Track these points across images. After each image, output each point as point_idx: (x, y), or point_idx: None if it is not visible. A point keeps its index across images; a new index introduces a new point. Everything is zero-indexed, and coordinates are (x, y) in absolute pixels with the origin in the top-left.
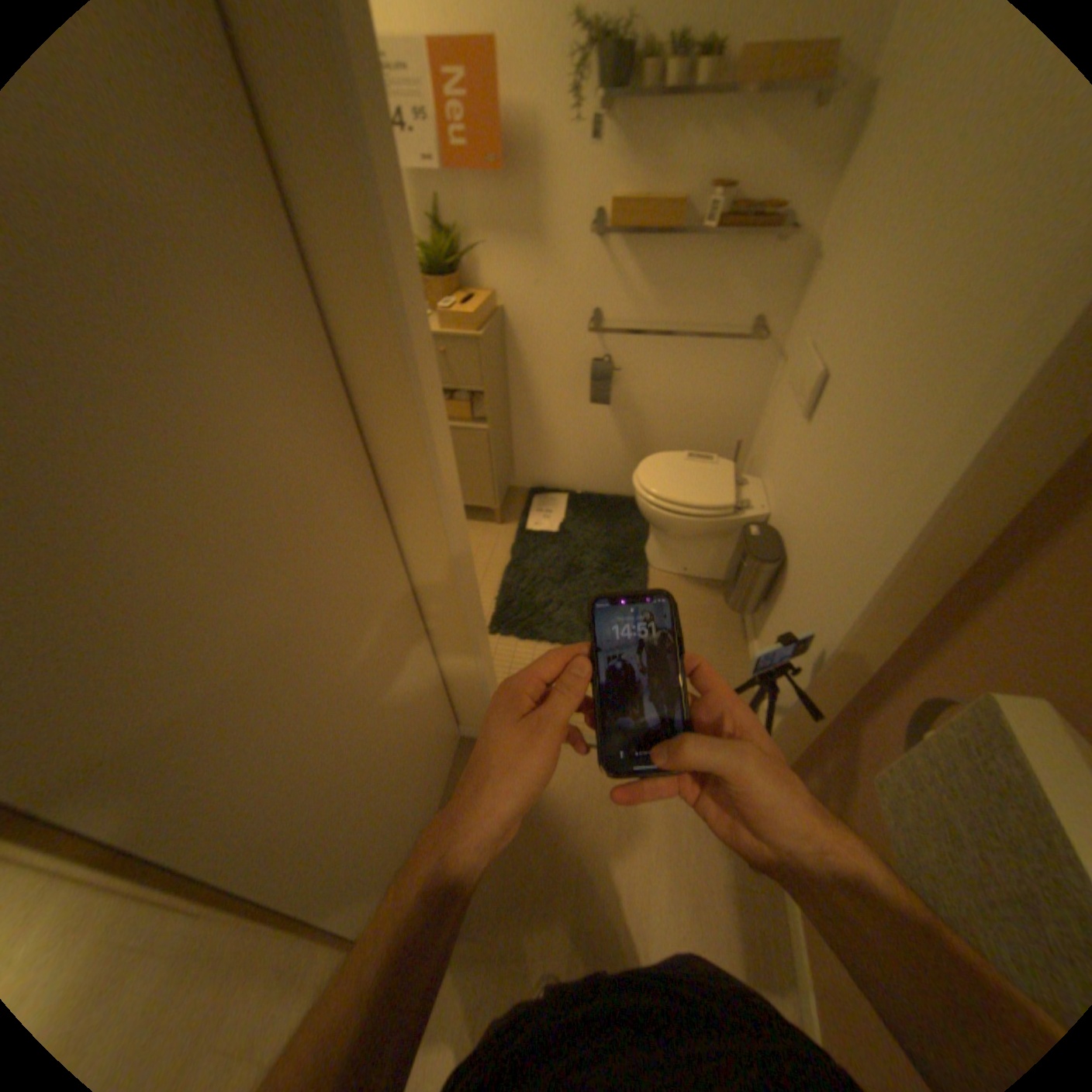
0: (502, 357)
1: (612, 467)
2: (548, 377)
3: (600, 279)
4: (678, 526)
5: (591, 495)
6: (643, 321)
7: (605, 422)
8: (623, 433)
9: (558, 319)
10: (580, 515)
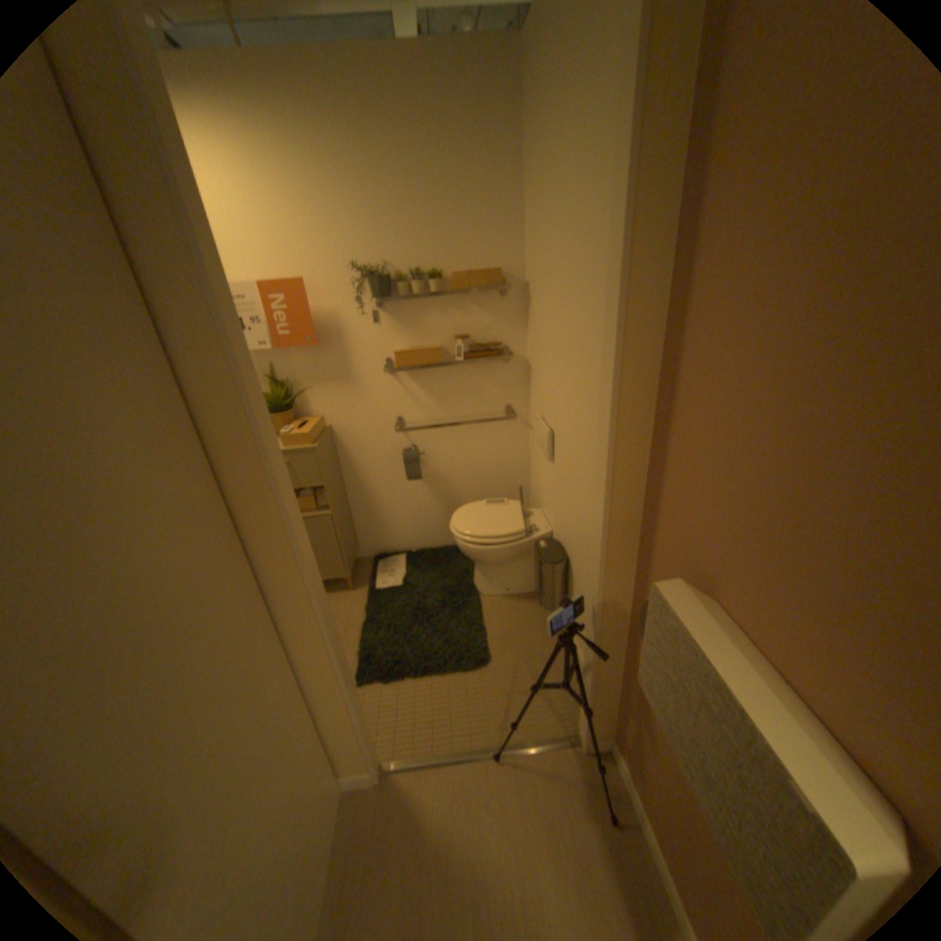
0: (336, 459)
1: (435, 525)
2: (373, 468)
3: (398, 399)
4: (491, 555)
5: (424, 550)
6: (433, 420)
7: (422, 492)
8: (438, 497)
9: (374, 427)
10: (418, 567)
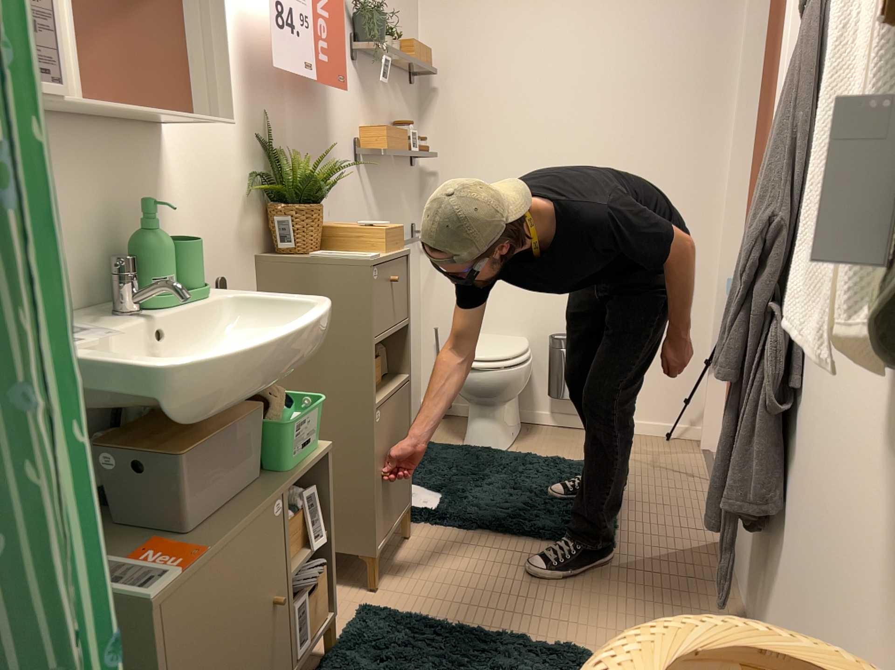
0: None
1: None
2: None
3: (362, 209)
4: (529, 374)
5: None
6: None
7: None
8: None
9: None
10: (418, 472)
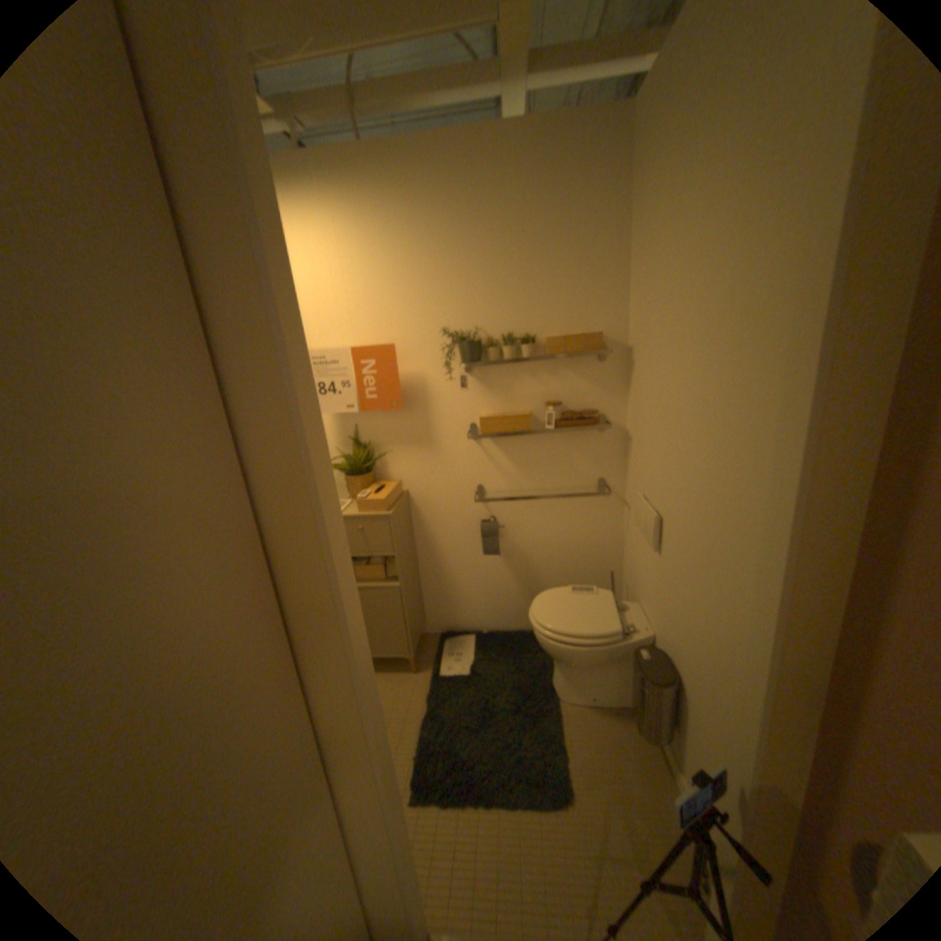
0: (410, 526)
1: (510, 605)
2: (448, 537)
3: (479, 466)
4: (577, 657)
5: (496, 633)
6: (516, 490)
7: (498, 567)
8: (515, 575)
9: (451, 495)
10: (488, 654)
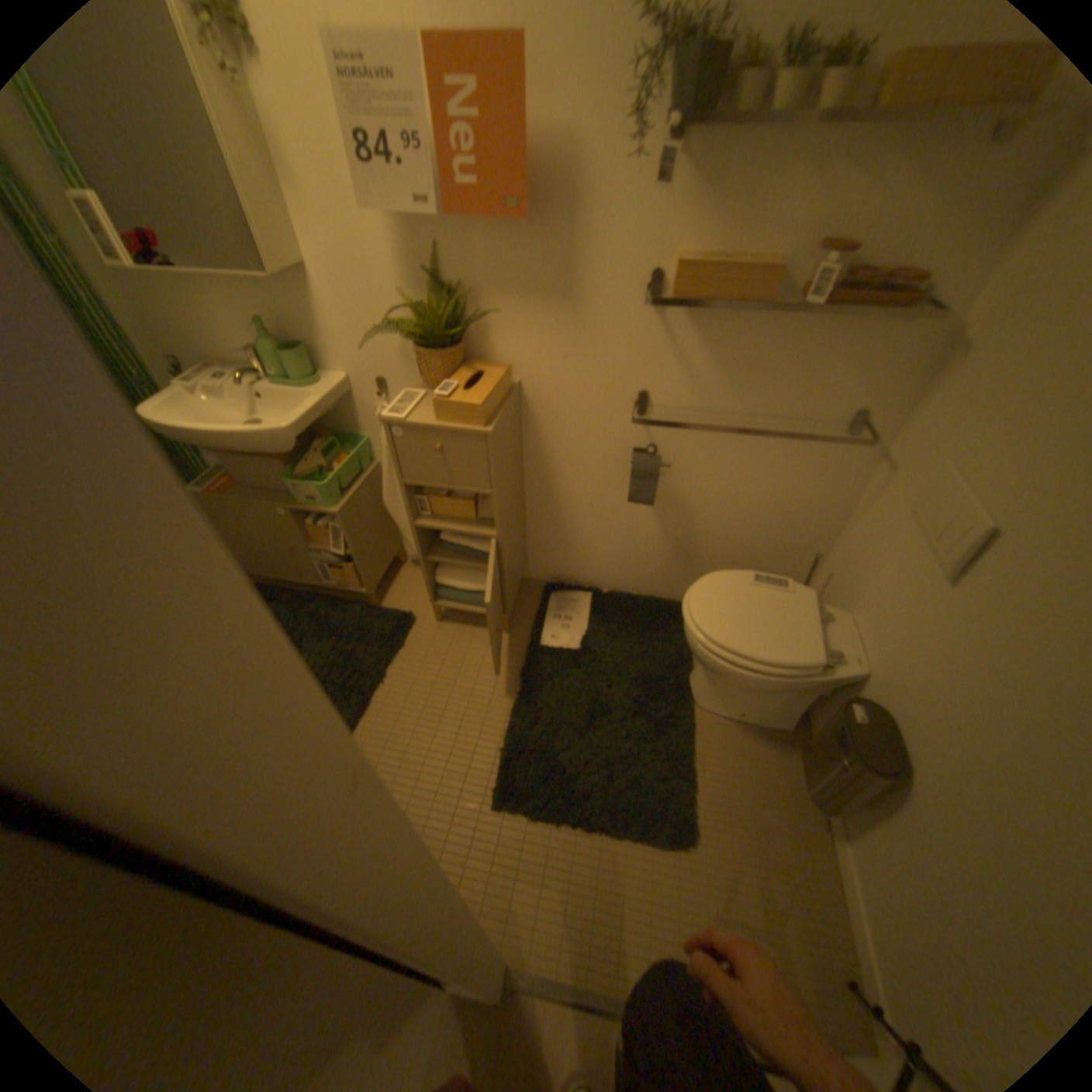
0: (518, 441)
1: (648, 565)
2: (575, 464)
3: (651, 355)
4: (745, 682)
5: (620, 594)
6: (704, 407)
7: (643, 517)
8: (666, 530)
9: (592, 399)
10: (607, 624)
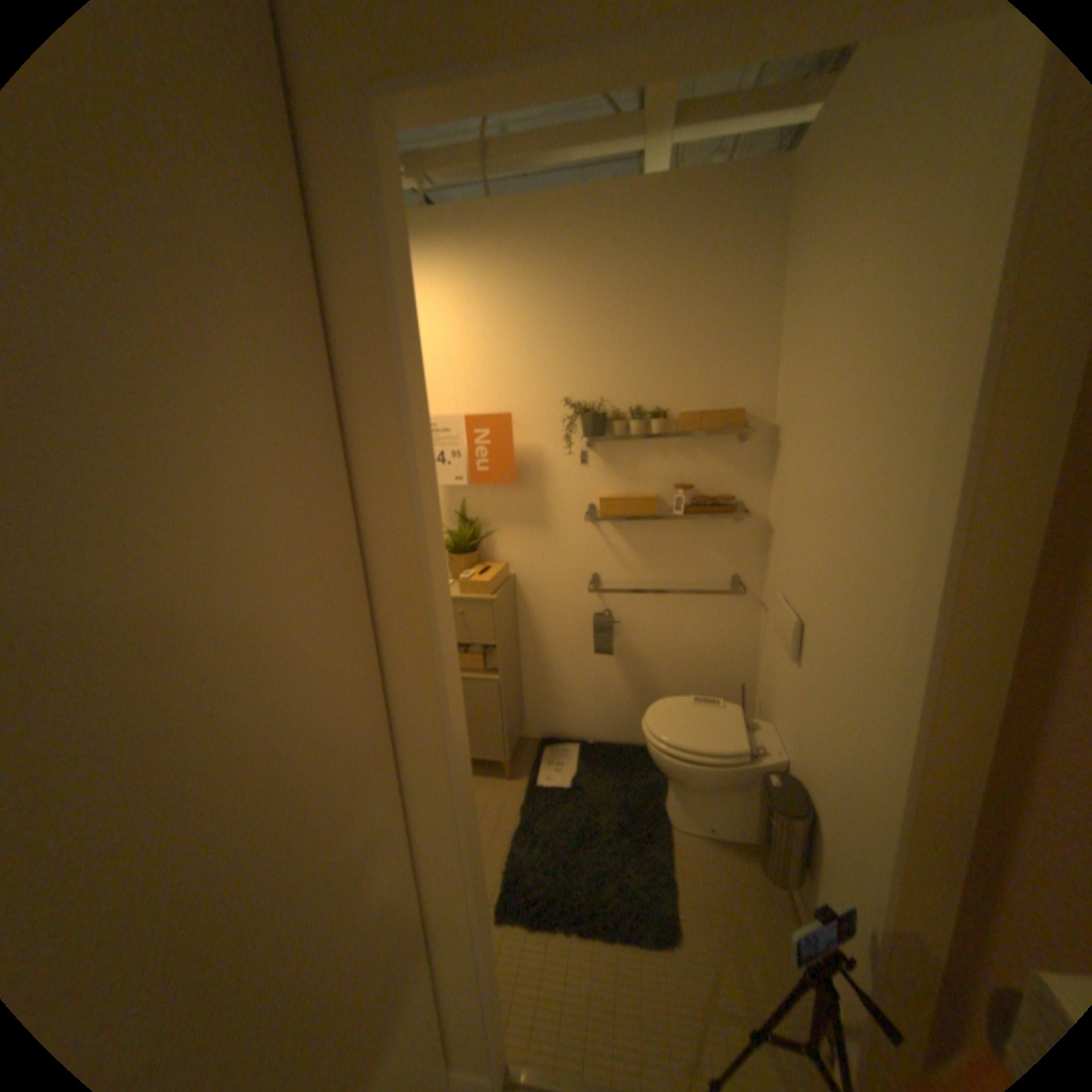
0: (514, 614)
1: (622, 714)
2: (556, 630)
3: (596, 552)
4: (695, 778)
5: (603, 744)
6: (636, 582)
7: (611, 669)
8: (630, 679)
9: (563, 582)
10: (593, 768)
